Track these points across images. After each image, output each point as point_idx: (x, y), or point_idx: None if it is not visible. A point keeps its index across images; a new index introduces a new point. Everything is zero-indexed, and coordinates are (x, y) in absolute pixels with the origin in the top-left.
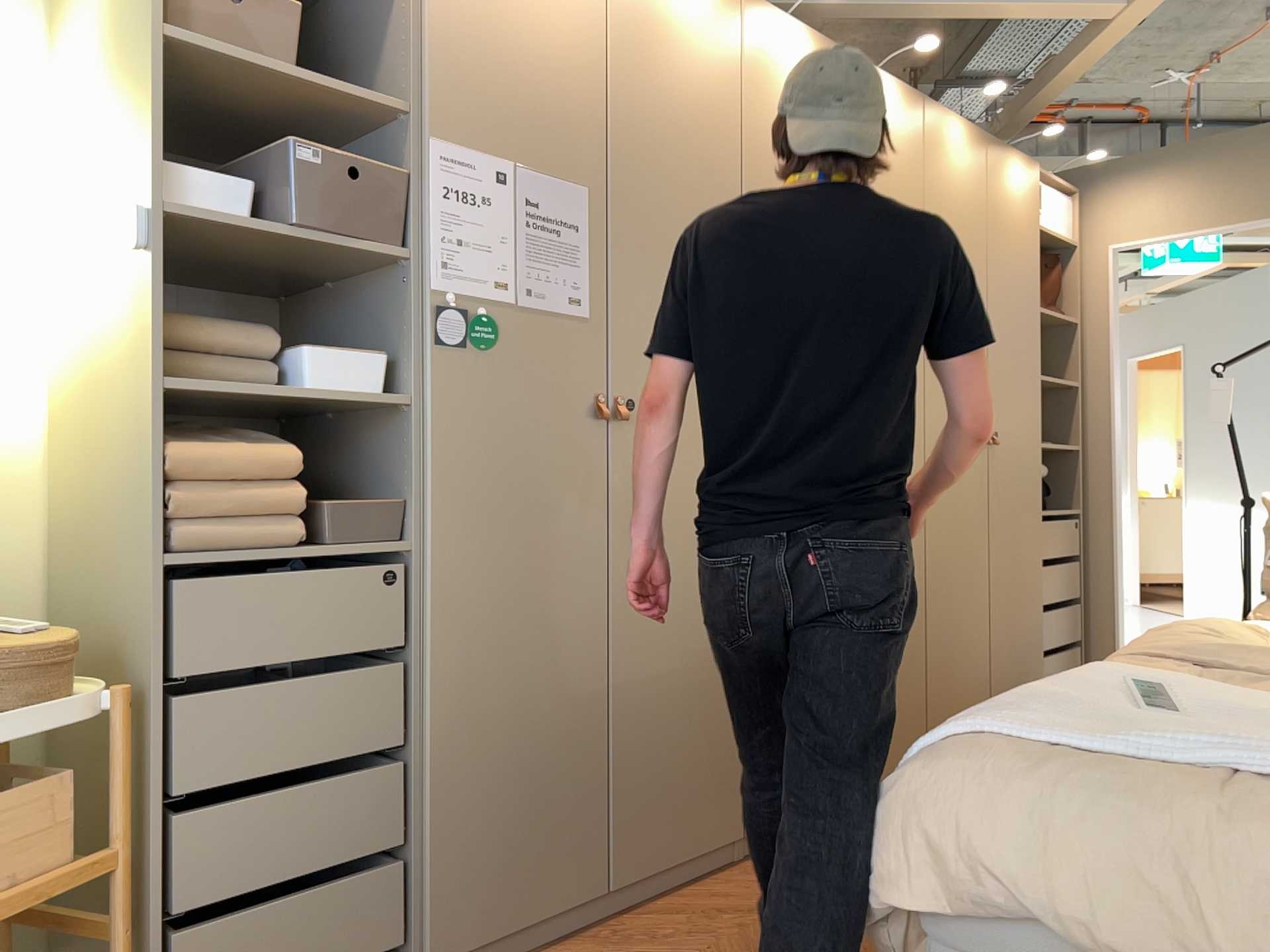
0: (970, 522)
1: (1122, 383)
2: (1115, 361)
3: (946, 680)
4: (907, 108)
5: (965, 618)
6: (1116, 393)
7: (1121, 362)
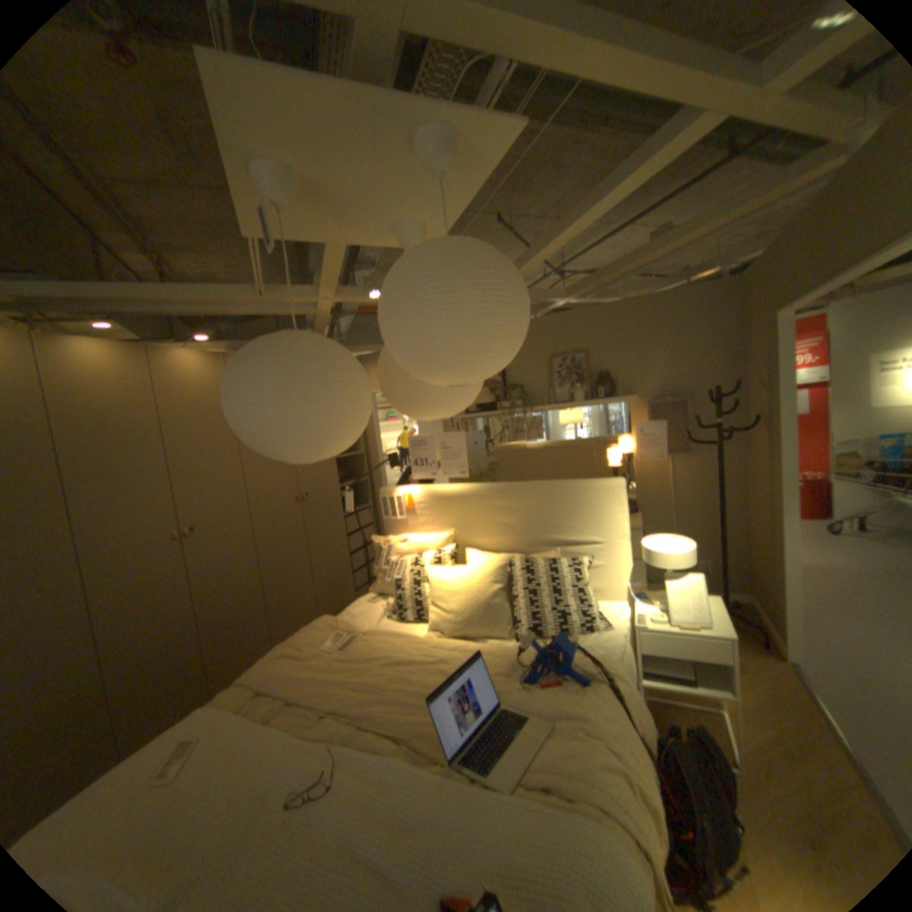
0: (289, 541)
1: (382, 449)
2: (377, 441)
3: (280, 617)
4: (207, 365)
5: (291, 585)
6: (379, 454)
7: (380, 440)
